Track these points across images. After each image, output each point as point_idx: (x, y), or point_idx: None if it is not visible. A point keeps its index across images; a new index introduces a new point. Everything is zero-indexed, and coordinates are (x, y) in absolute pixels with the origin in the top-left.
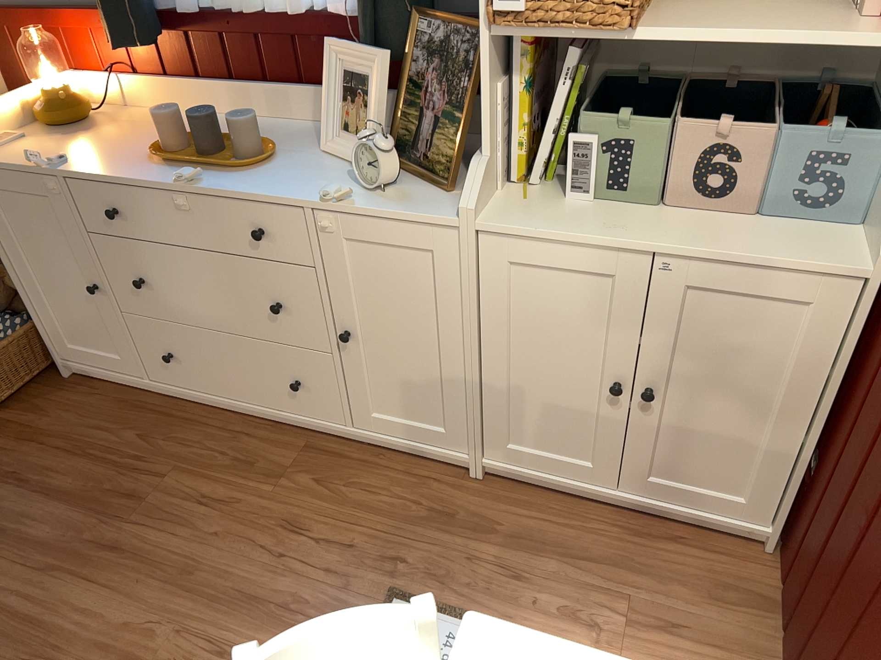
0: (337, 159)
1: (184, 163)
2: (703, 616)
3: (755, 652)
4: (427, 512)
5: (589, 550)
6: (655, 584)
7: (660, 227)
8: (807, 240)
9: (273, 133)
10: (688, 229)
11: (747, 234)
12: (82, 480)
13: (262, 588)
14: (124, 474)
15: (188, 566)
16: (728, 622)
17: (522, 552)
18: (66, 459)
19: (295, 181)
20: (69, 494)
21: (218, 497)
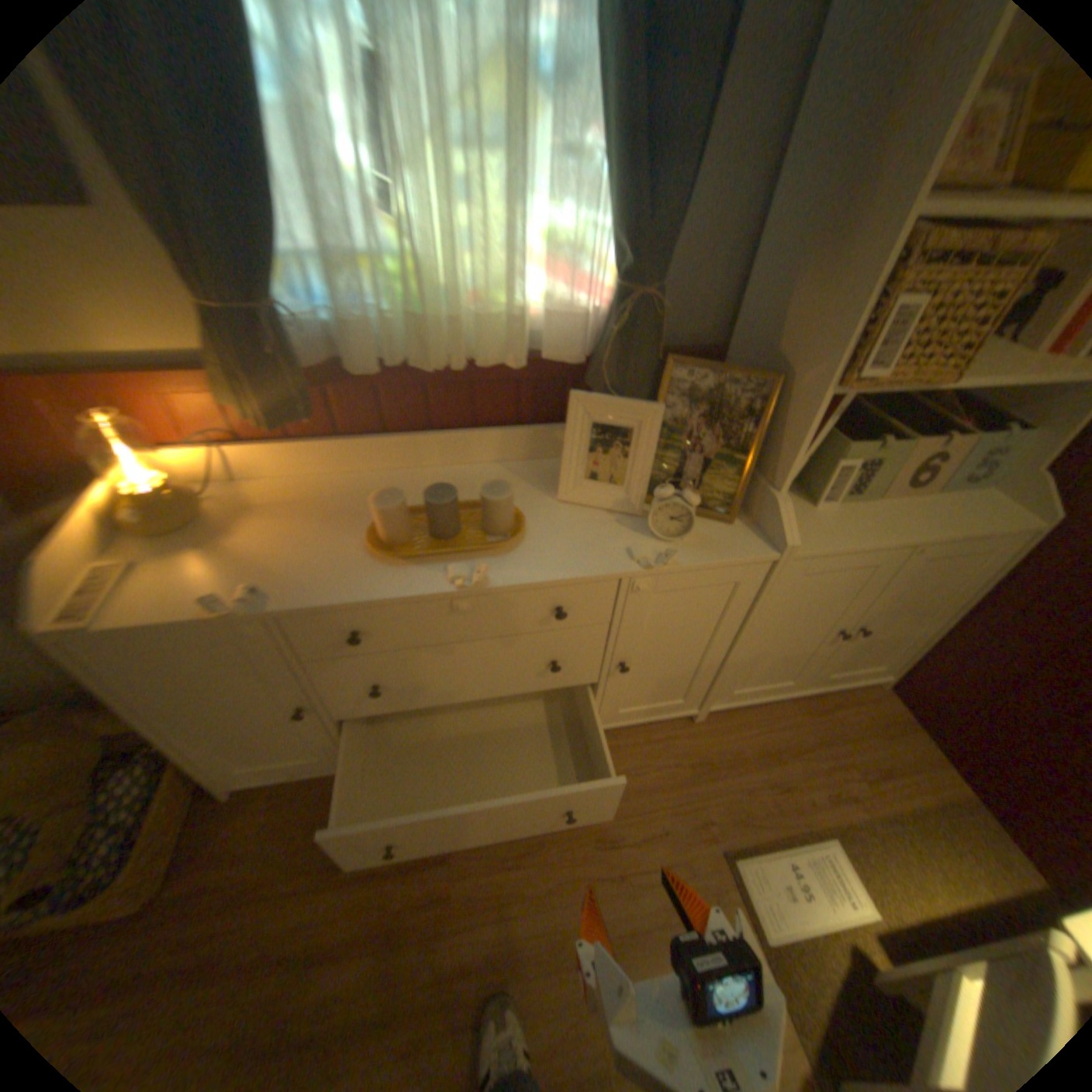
0: (577, 504)
1: (430, 555)
2: (900, 760)
3: (939, 769)
4: (693, 774)
5: (809, 745)
6: (861, 751)
7: (904, 518)
8: (987, 506)
9: (465, 483)
10: (921, 516)
11: (955, 511)
12: (352, 928)
13: (635, 929)
14: (396, 891)
15: (553, 953)
16: (913, 756)
17: (777, 772)
18: (309, 914)
19: (575, 547)
20: (350, 956)
21: (516, 860)
